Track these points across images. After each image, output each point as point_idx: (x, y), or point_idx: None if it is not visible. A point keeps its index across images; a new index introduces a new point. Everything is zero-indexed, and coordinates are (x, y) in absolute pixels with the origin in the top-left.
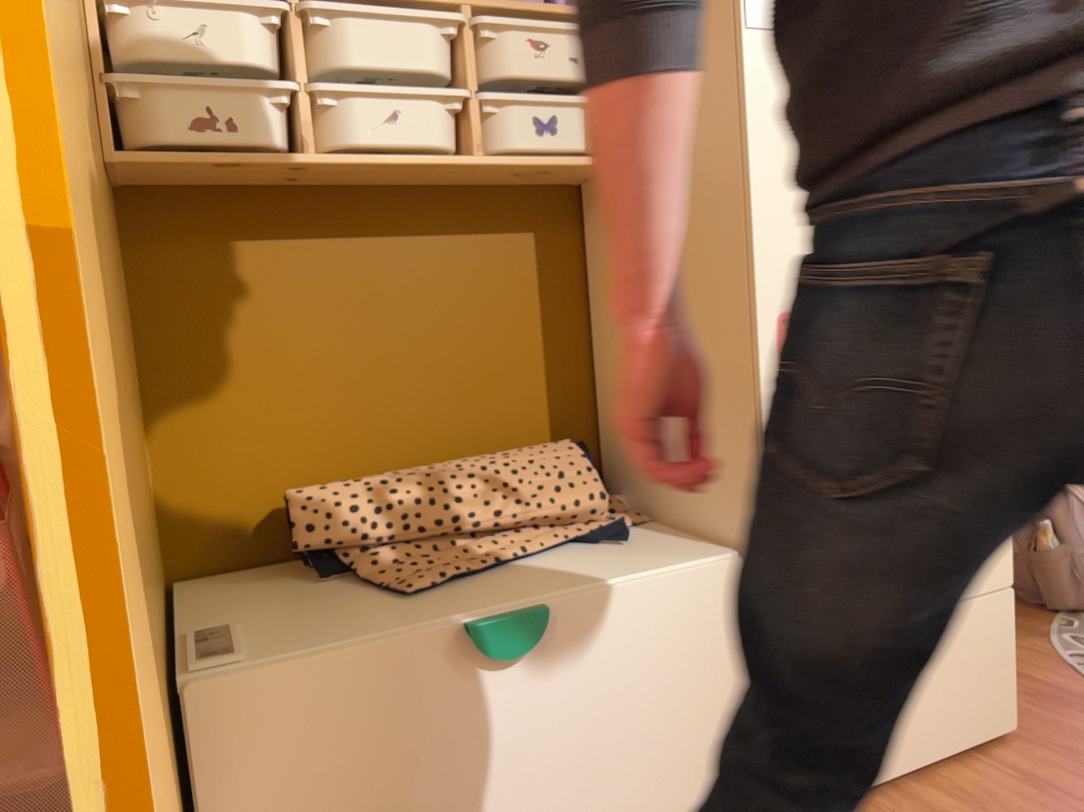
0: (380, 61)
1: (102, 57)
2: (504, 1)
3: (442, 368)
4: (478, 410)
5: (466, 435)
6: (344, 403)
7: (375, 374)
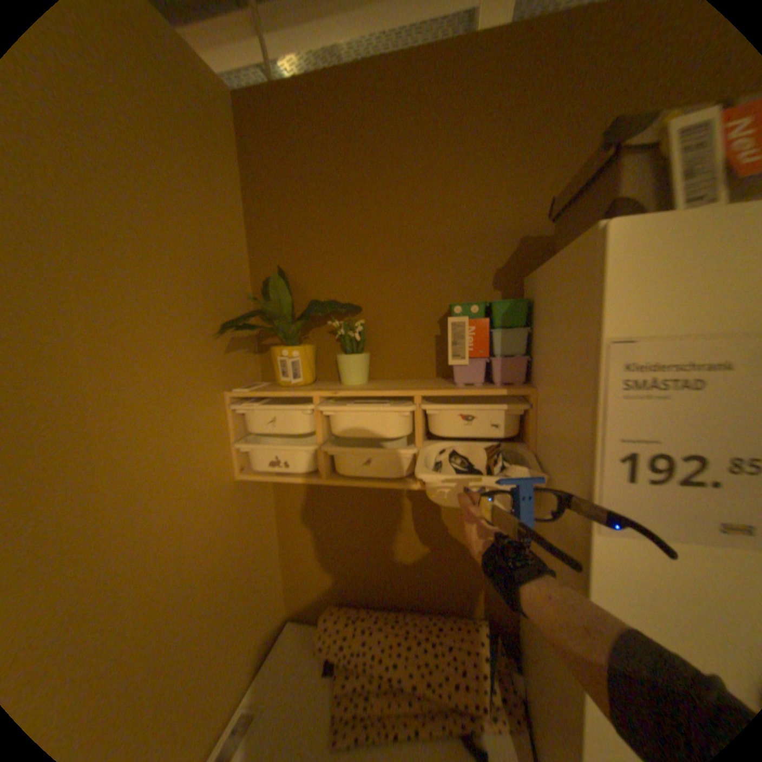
0: (362, 429)
1: (241, 426)
2: (445, 389)
3: (416, 557)
4: (437, 584)
5: (428, 595)
6: (363, 563)
7: (379, 554)
